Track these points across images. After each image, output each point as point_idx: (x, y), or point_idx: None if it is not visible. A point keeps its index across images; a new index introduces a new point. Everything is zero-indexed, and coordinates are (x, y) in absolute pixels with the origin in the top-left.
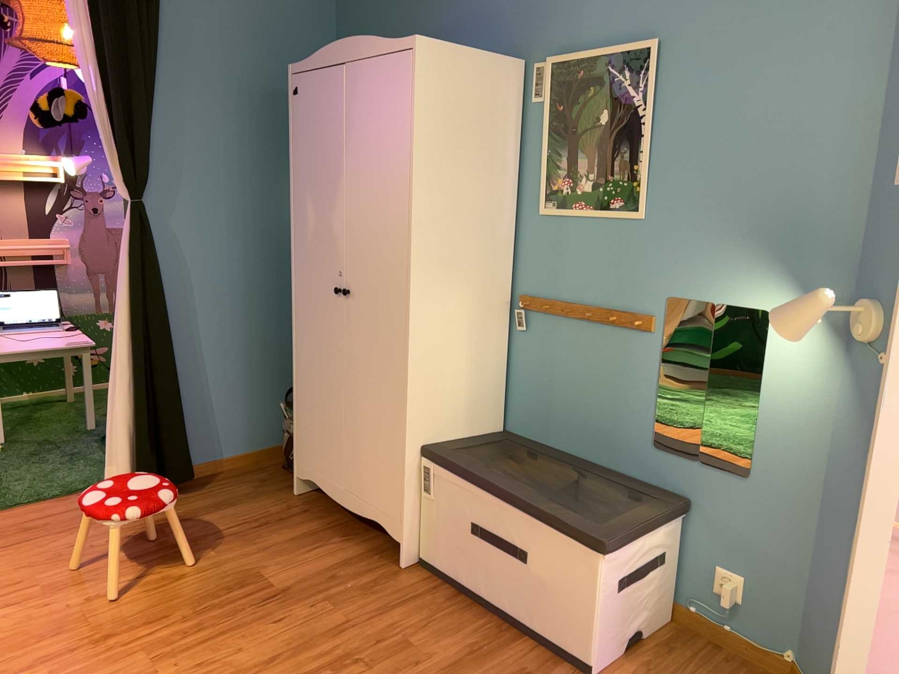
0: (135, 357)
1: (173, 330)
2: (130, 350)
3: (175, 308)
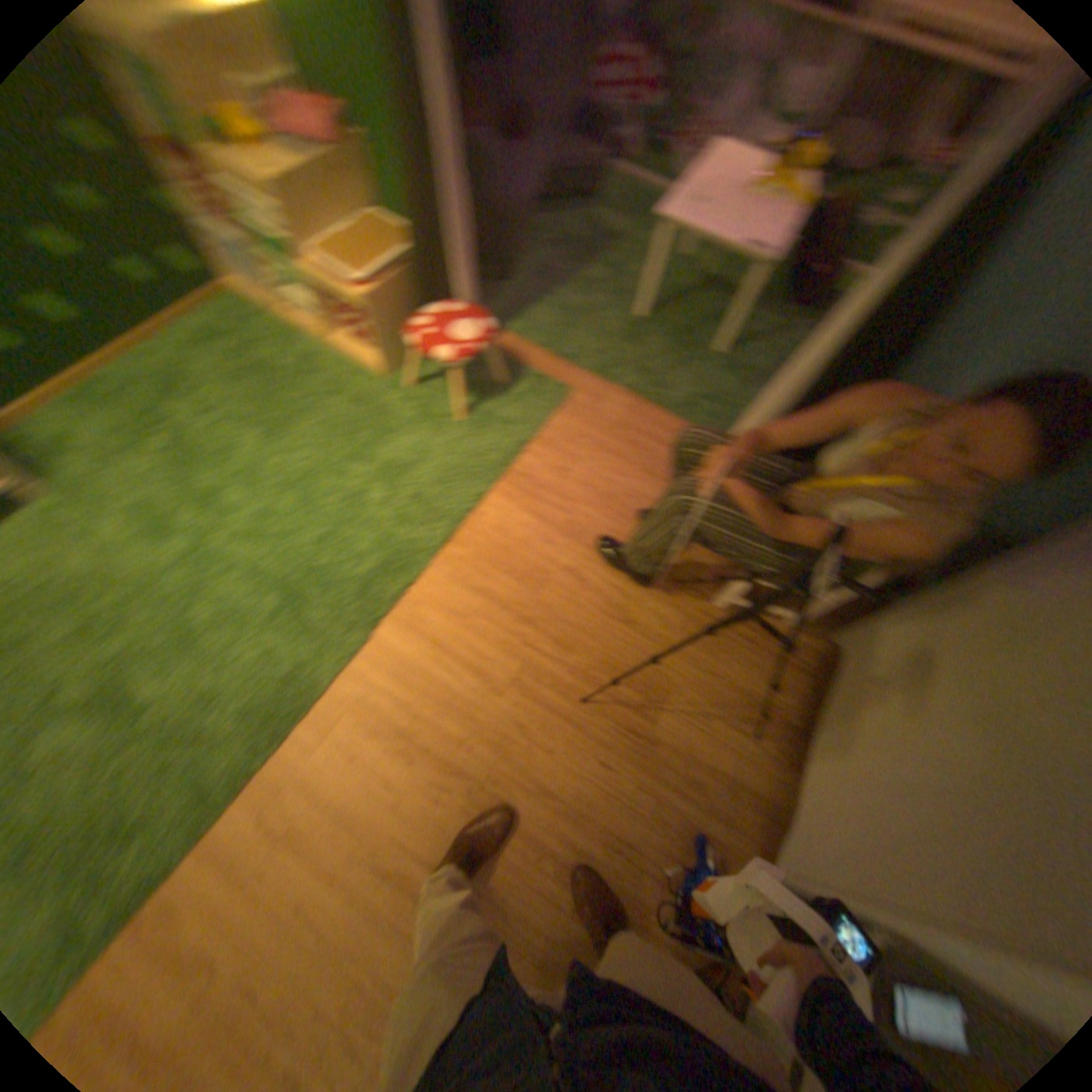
0: (812, 385)
1: (921, 365)
2: (819, 369)
3: (957, 336)
